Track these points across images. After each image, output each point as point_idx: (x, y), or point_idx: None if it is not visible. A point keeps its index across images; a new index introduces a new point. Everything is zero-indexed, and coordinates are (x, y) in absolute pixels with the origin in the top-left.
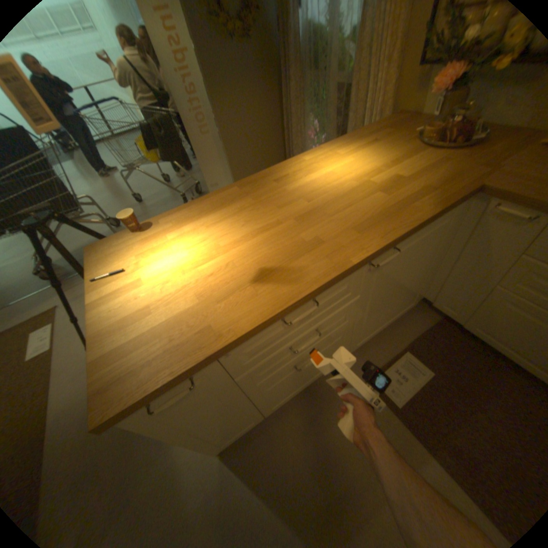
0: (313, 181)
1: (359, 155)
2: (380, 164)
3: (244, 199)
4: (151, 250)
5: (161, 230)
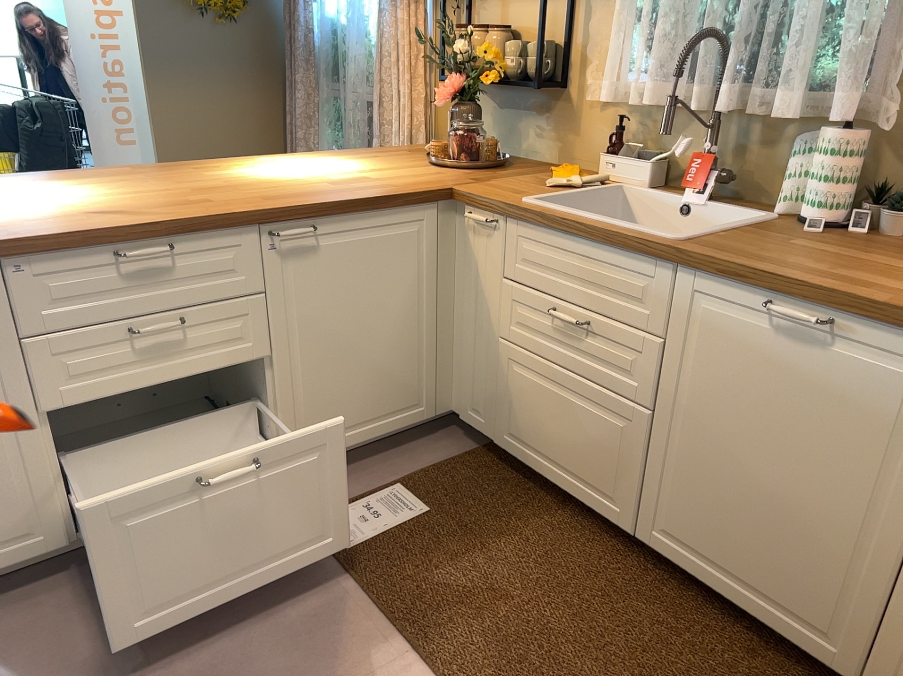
0: (249, 173)
1: (336, 163)
2: (354, 170)
3: (135, 176)
4: None
5: None
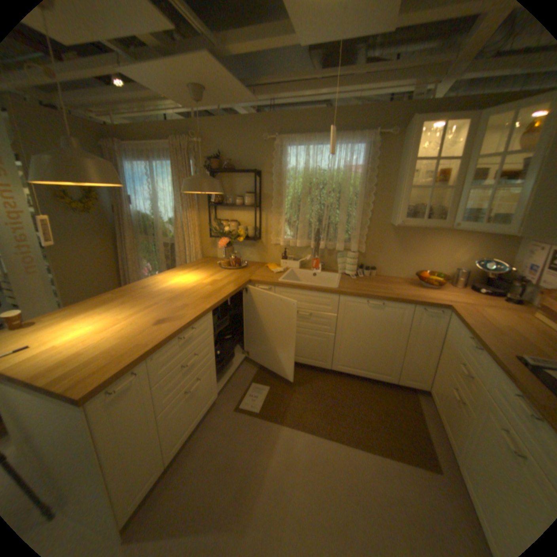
0: (169, 286)
1: (191, 274)
2: (204, 277)
3: (123, 298)
4: (51, 333)
5: (52, 323)
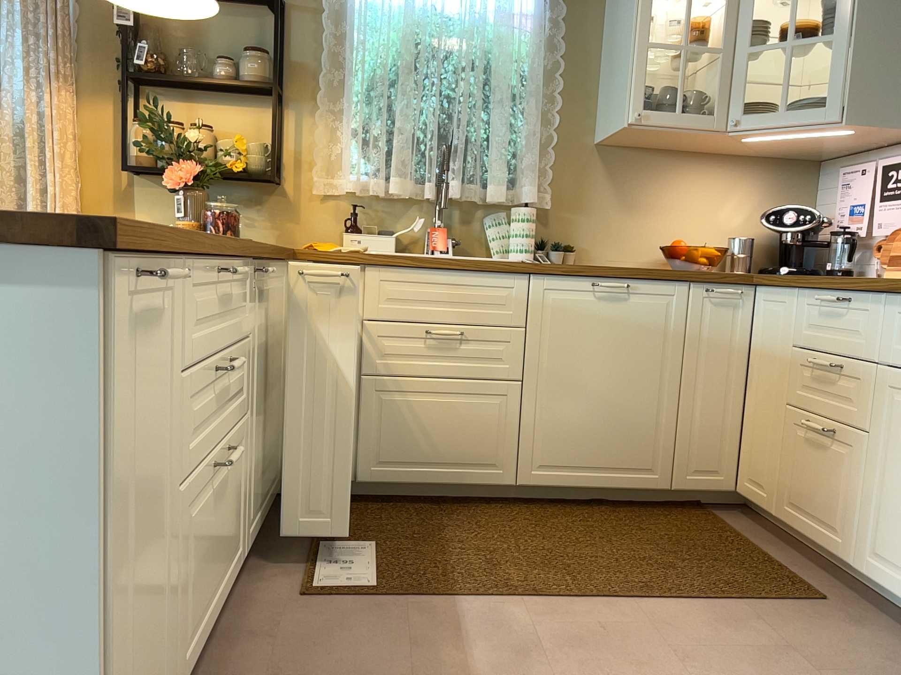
0: None
1: None
2: None
3: None
4: None
5: None
